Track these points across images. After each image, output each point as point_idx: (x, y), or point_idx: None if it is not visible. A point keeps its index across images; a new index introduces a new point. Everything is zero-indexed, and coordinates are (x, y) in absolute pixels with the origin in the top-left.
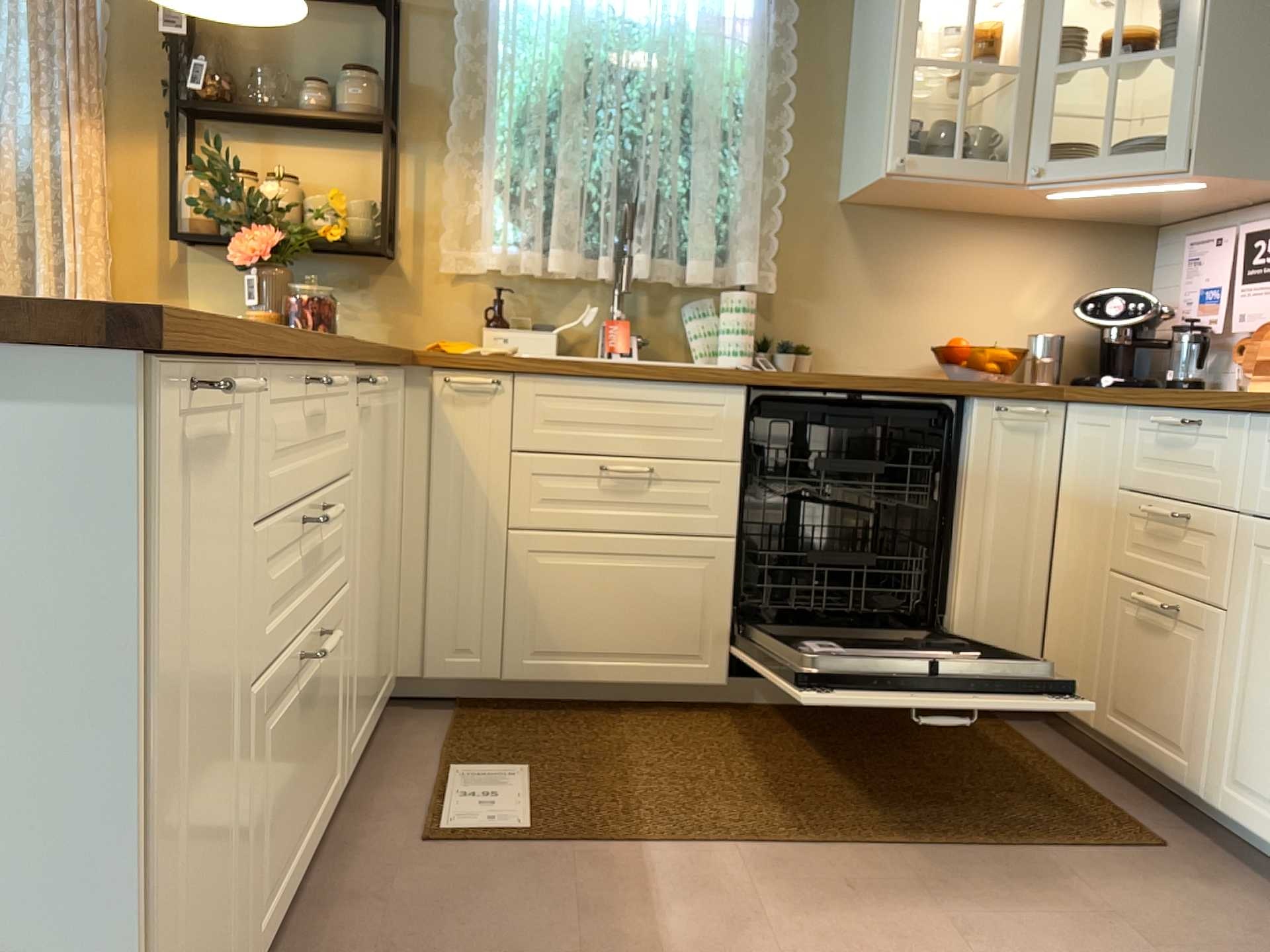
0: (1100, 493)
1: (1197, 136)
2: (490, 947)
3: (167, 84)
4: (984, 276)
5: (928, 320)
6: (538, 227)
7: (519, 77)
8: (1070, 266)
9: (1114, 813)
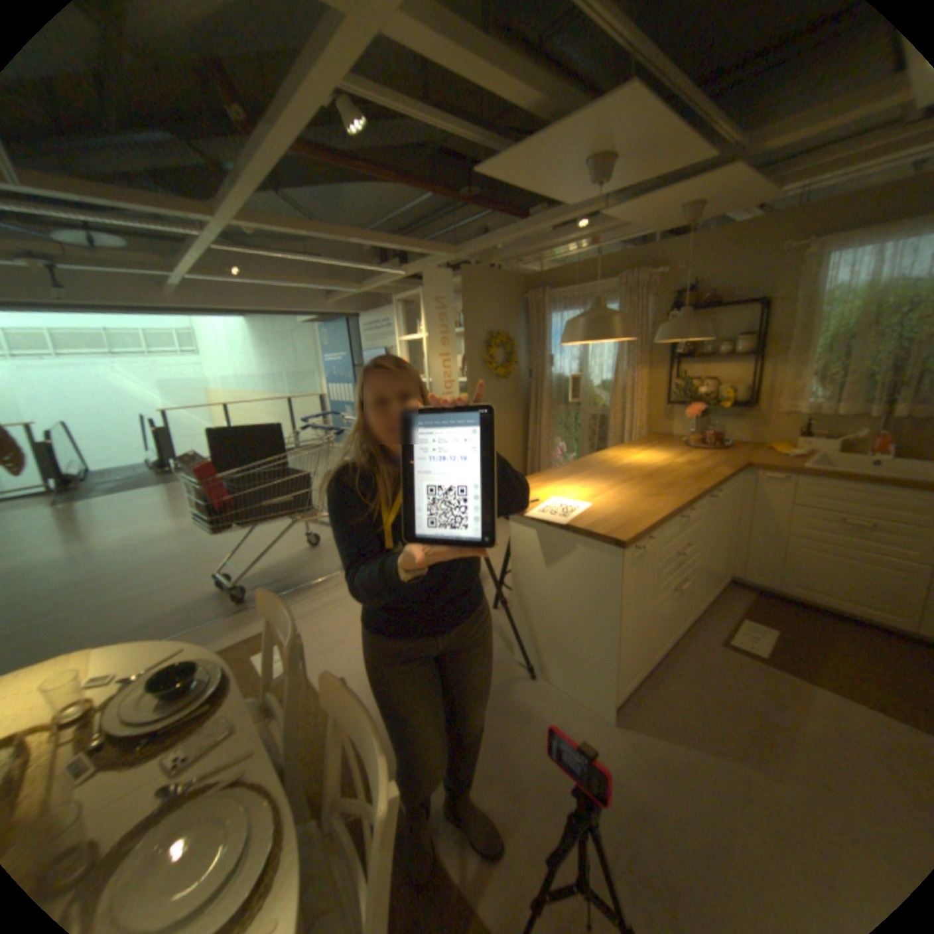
0: None
1: None
2: (735, 692)
3: (668, 346)
4: None
5: None
6: (834, 392)
7: (832, 320)
8: None
9: None
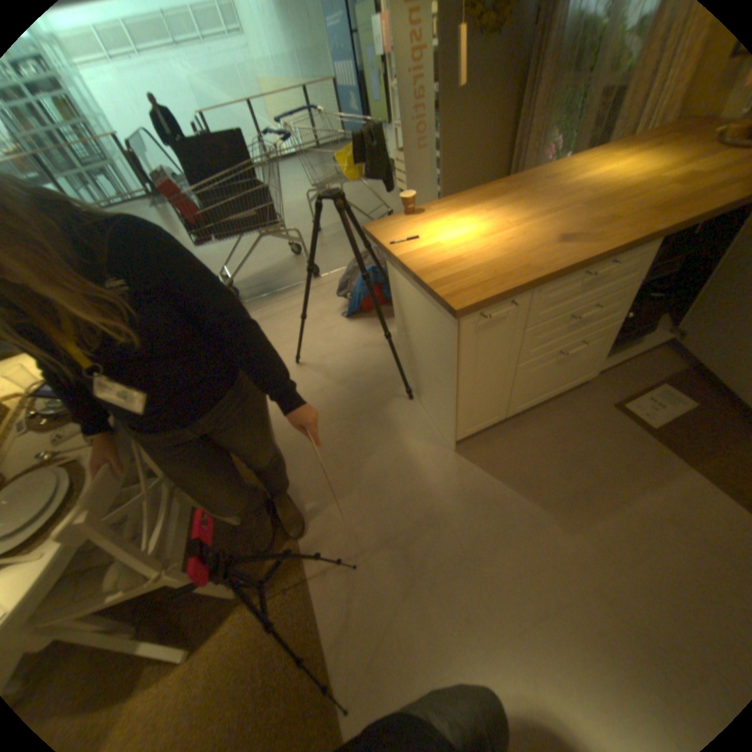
0: None
1: None
2: (590, 452)
3: None
4: None
5: None
6: None
7: None
8: None
9: None
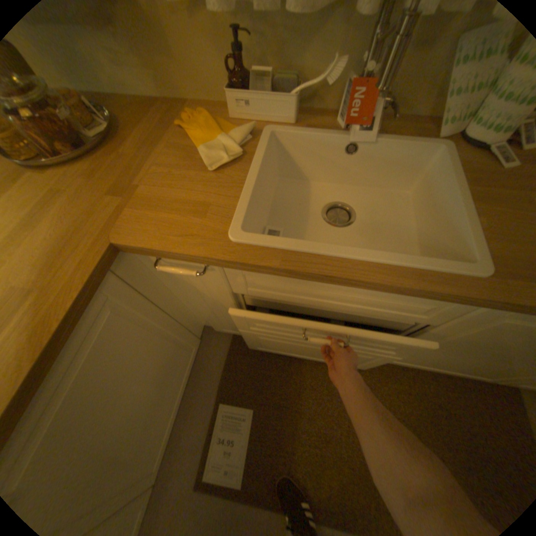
0: None
1: None
2: None
3: None
4: None
5: None
6: None
7: None
8: None
9: None
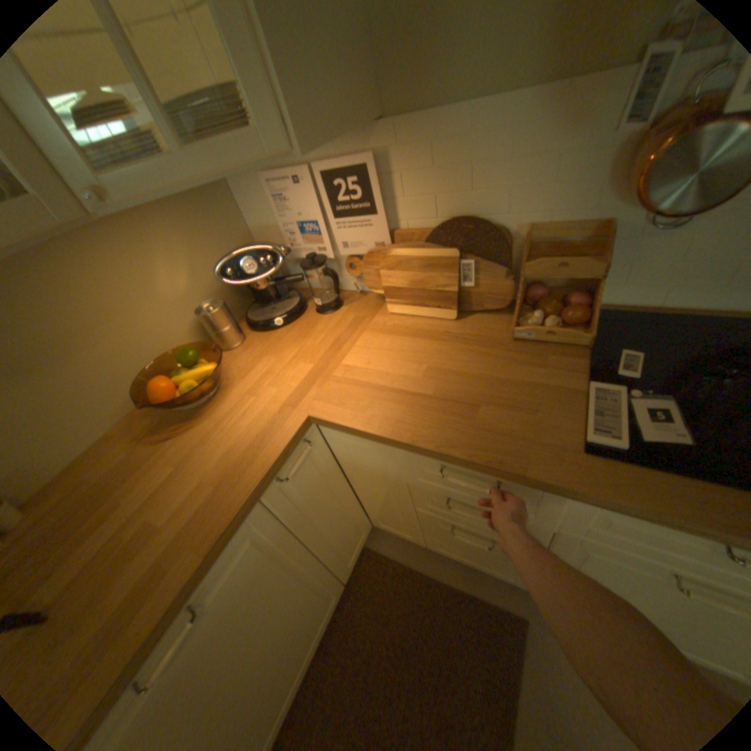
0: (383, 472)
1: (279, 93)
2: None
3: None
4: (109, 286)
5: (94, 362)
6: None
7: None
8: (174, 229)
9: (483, 606)
